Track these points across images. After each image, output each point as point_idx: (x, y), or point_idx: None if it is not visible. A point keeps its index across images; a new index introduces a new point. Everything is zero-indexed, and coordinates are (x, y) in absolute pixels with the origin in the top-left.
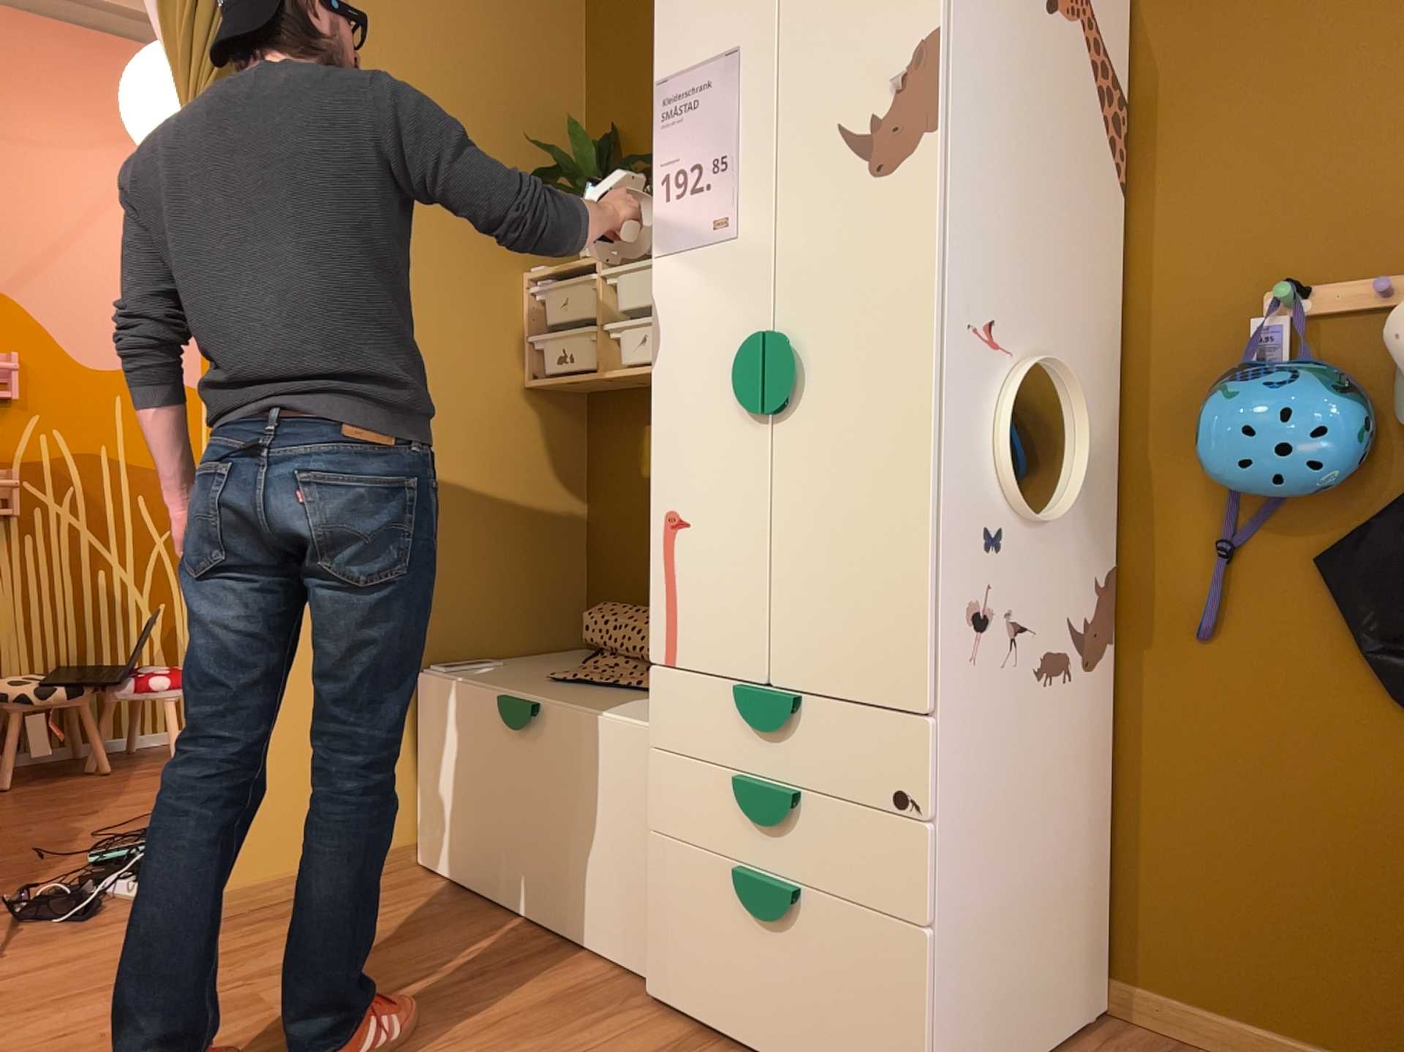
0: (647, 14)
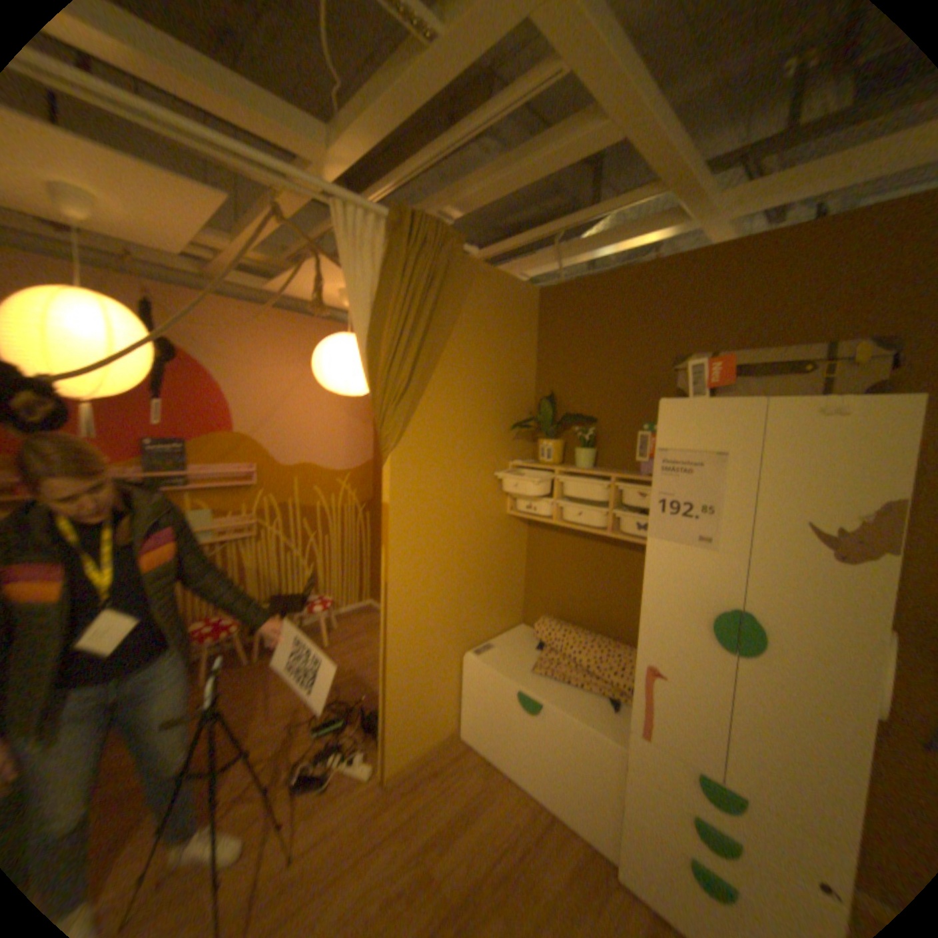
0: (575, 340)
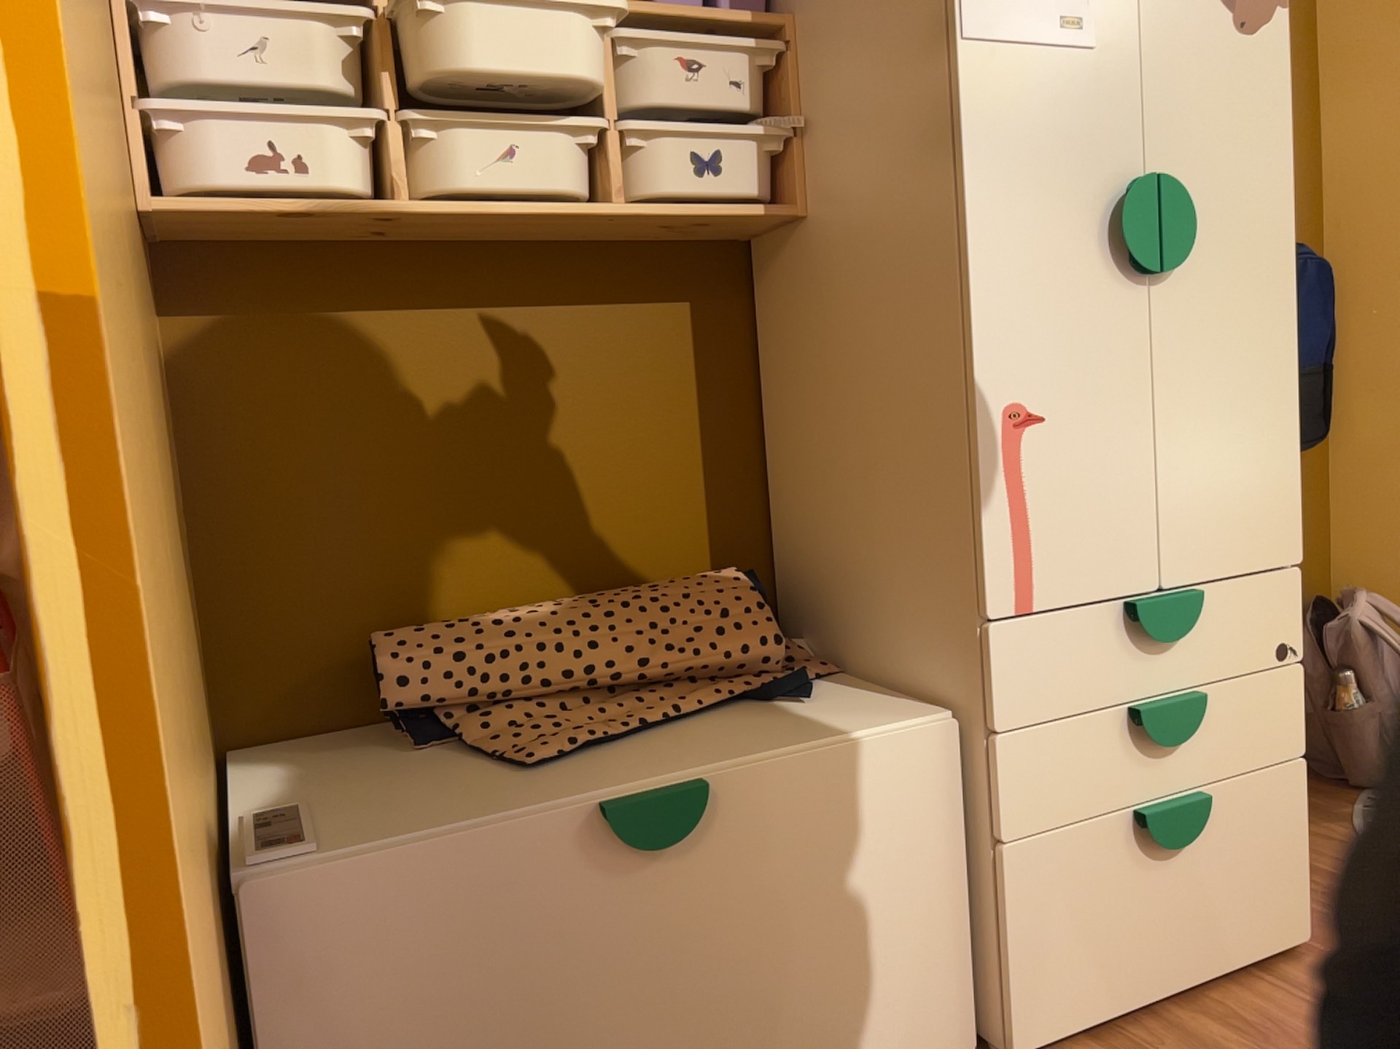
0: None
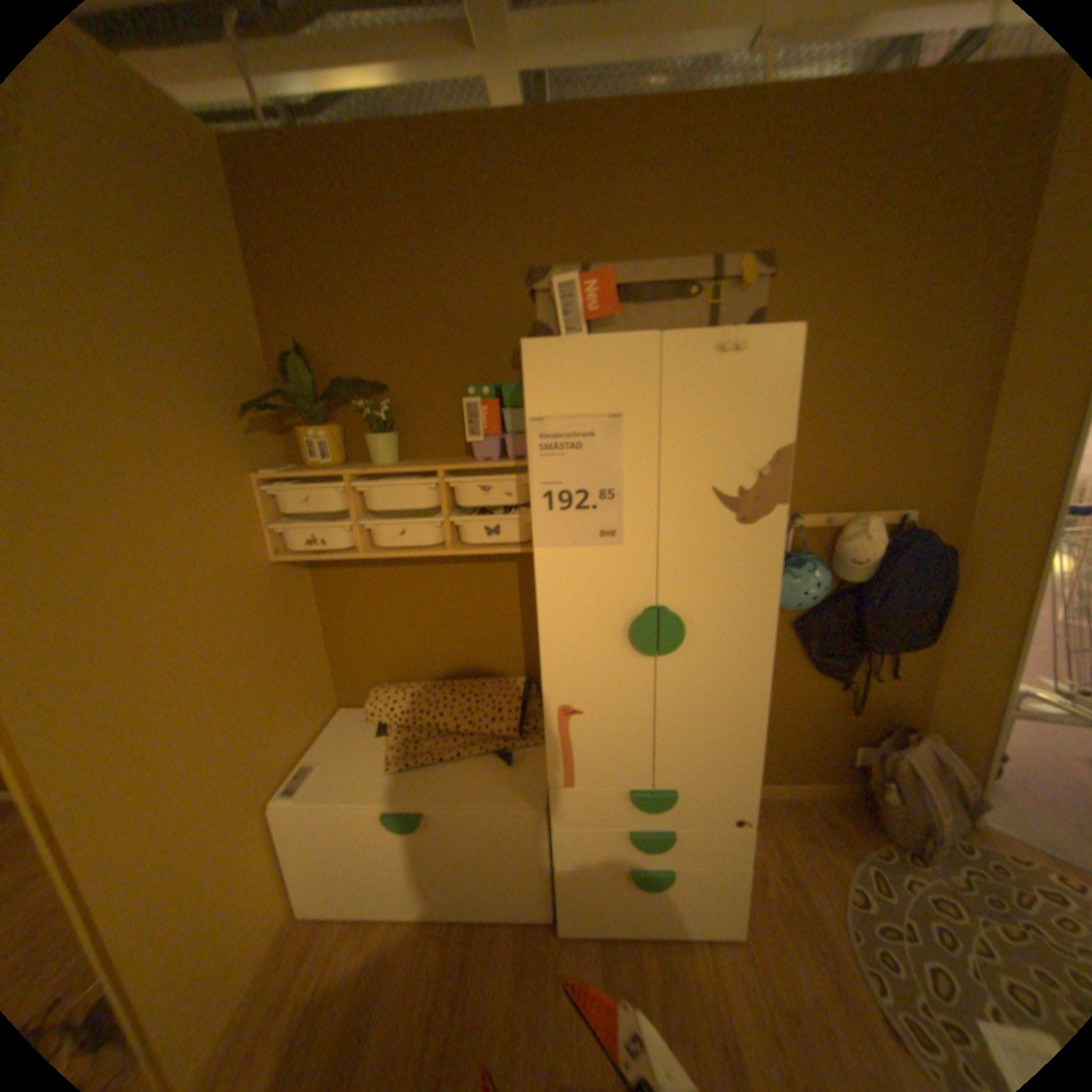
0: (318, 250)
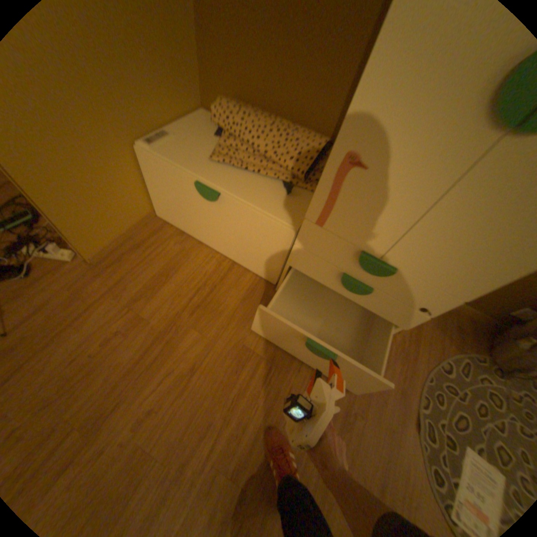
0: None
